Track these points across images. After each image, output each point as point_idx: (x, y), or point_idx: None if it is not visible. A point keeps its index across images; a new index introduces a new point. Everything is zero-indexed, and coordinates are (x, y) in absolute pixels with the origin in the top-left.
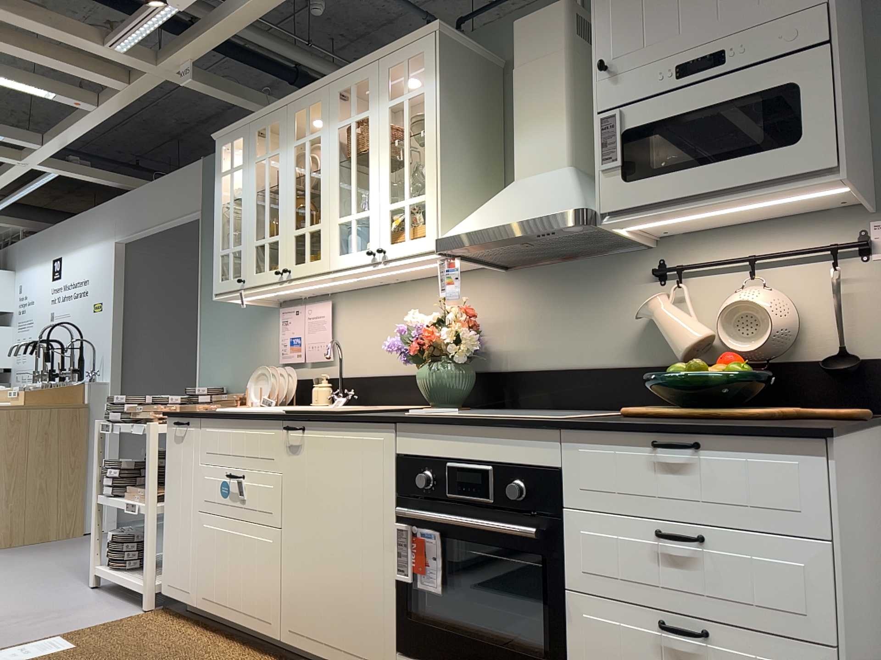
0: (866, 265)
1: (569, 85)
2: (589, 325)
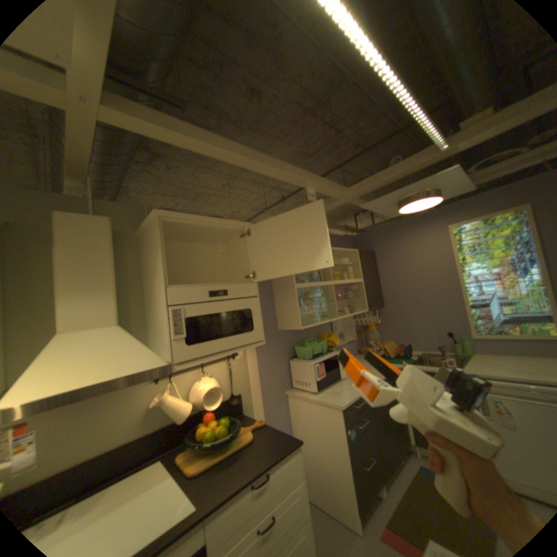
0: (234, 361)
1: (115, 272)
2: (105, 422)
